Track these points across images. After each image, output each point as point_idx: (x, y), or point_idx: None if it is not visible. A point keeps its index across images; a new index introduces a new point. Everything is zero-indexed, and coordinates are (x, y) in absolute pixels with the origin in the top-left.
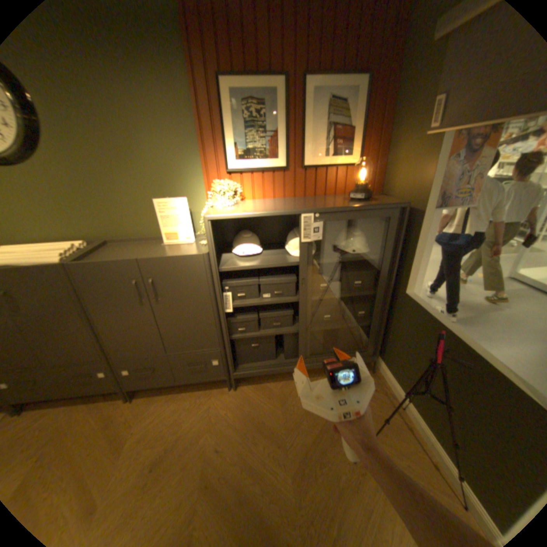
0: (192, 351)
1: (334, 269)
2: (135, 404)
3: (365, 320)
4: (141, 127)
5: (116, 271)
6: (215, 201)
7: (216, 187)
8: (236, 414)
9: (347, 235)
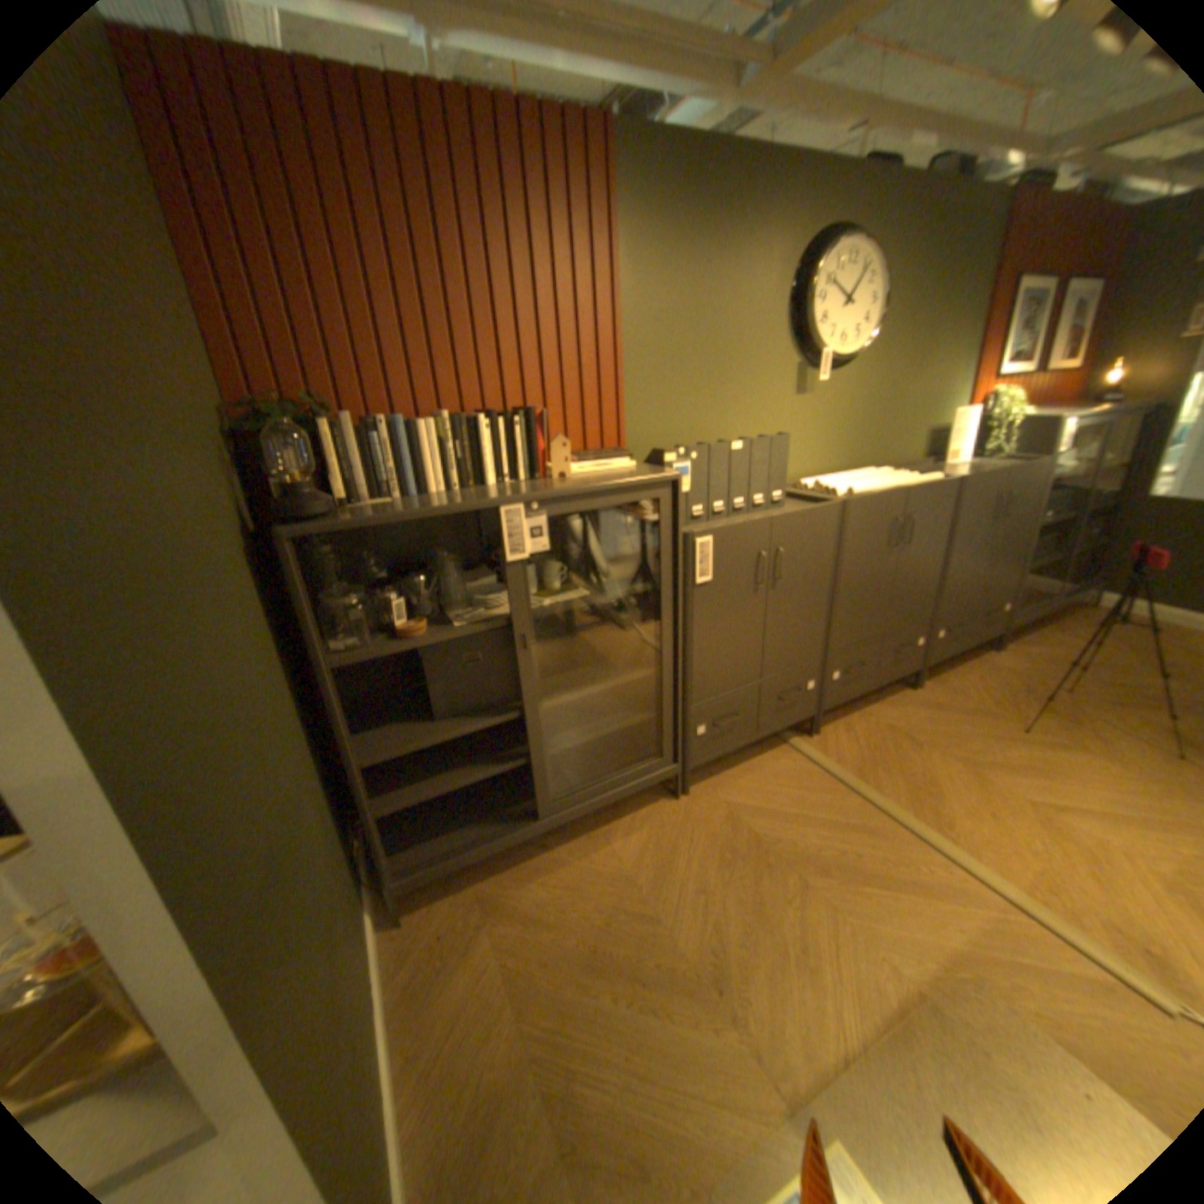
0: (1000, 592)
1: (1085, 480)
2: (929, 688)
3: (1098, 541)
4: (949, 326)
5: (995, 484)
6: (1016, 407)
7: (1009, 392)
8: (1042, 664)
9: (1093, 442)
